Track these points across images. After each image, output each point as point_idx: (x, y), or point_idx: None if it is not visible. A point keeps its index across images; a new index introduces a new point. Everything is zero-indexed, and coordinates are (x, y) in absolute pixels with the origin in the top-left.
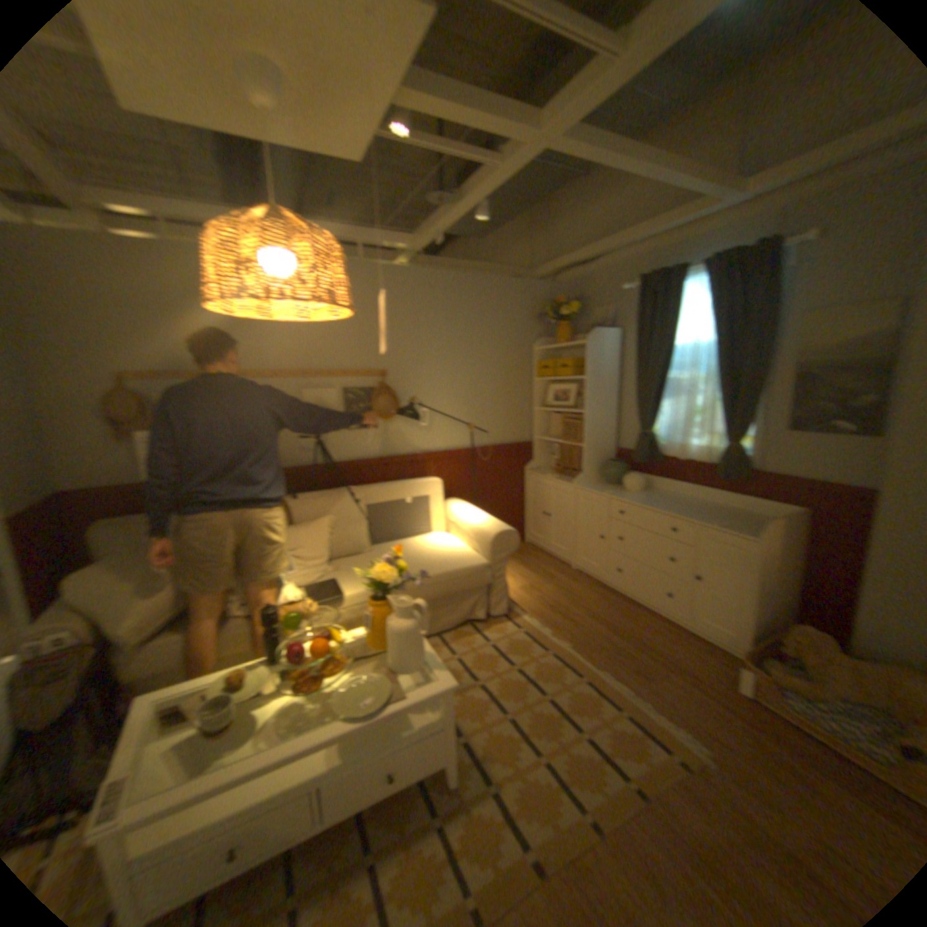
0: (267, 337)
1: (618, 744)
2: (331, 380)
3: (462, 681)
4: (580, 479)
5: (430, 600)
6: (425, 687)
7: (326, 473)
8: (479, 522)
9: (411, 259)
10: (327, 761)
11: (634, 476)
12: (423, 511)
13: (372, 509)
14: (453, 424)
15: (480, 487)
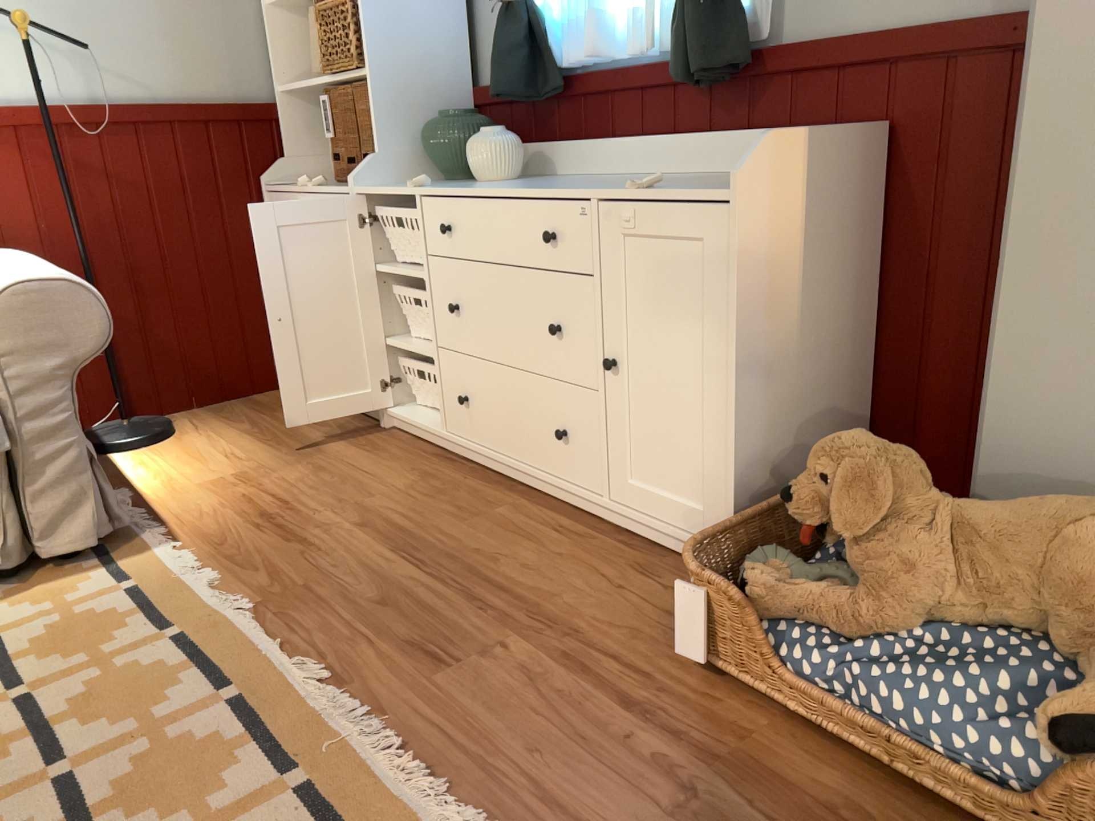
0: None
1: None
2: None
3: None
4: (364, 172)
5: None
6: None
7: None
8: None
9: None
10: None
11: (484, 135)
12: None
13: None
14: None
15: (117, 232)
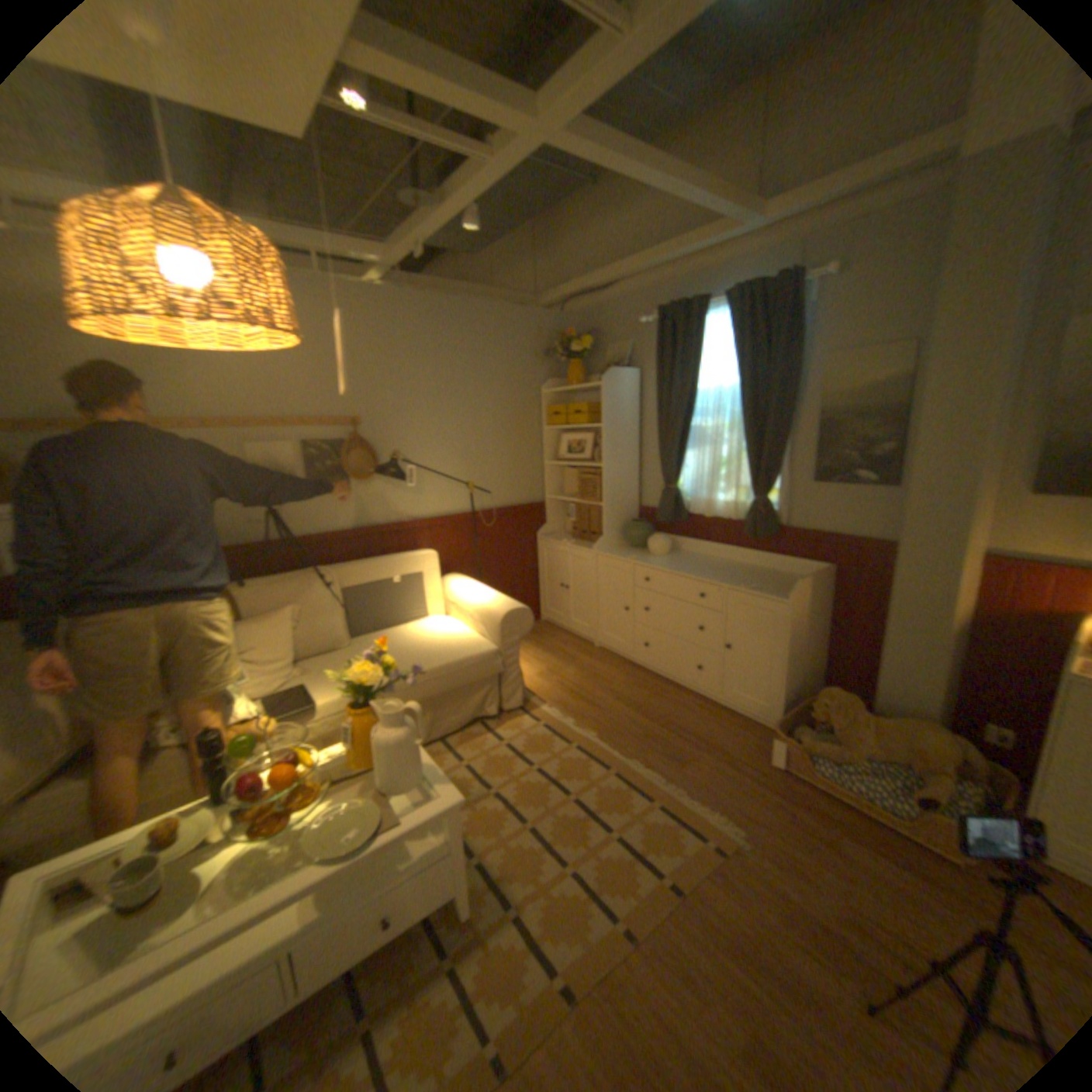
0: (186, 372)
1: (649, 838)
2: (283, 430)
3: (471, 791)
4: (600, 544)
5: (427, 699)
6: (423, 807)
7: (284, 551)
8: (484, 601)
9: (383, 276)
10: (299, 916)
11: (658, 537)
12: (415, 592)
13: (348, 594)
14: (448, 484)
15: (485, 558)
